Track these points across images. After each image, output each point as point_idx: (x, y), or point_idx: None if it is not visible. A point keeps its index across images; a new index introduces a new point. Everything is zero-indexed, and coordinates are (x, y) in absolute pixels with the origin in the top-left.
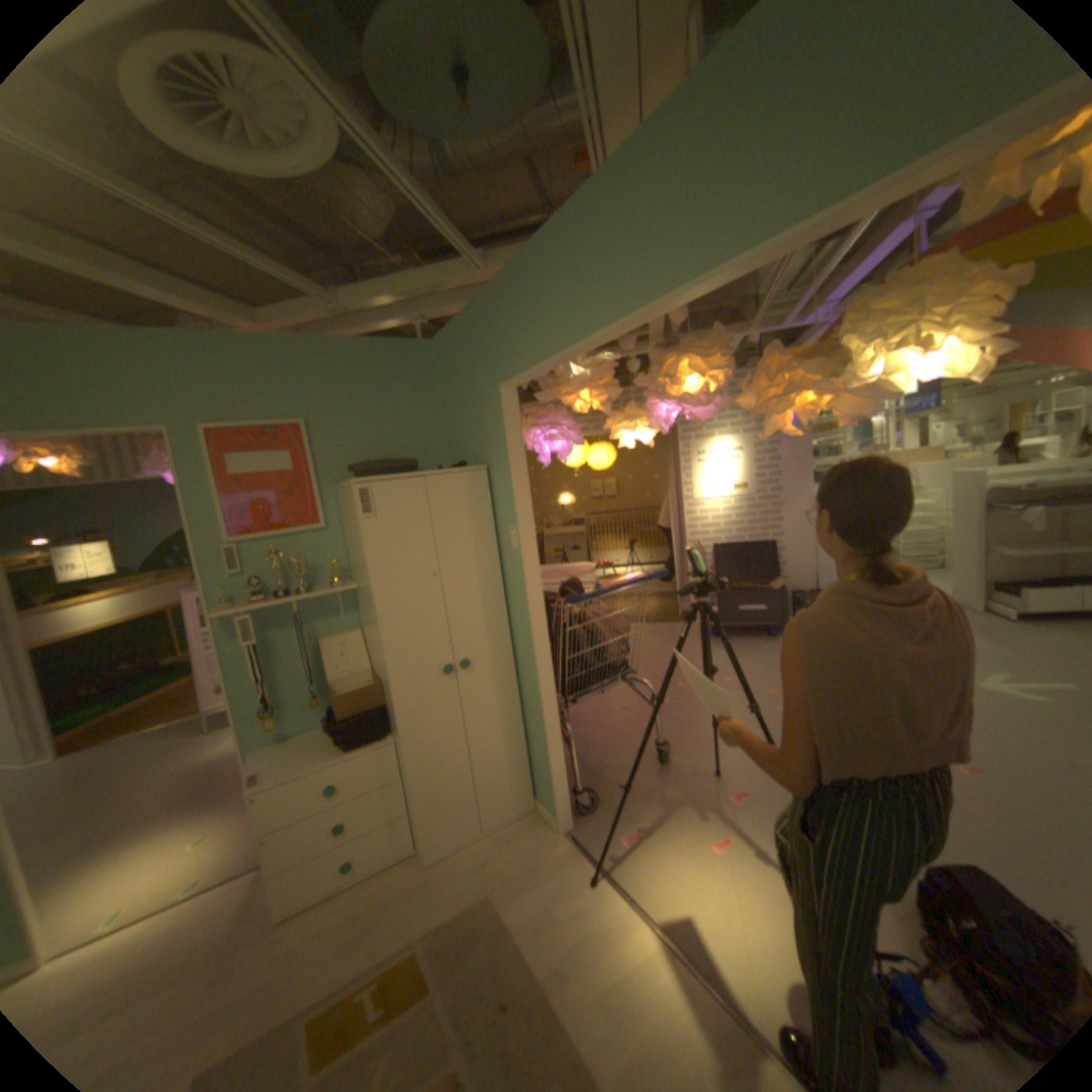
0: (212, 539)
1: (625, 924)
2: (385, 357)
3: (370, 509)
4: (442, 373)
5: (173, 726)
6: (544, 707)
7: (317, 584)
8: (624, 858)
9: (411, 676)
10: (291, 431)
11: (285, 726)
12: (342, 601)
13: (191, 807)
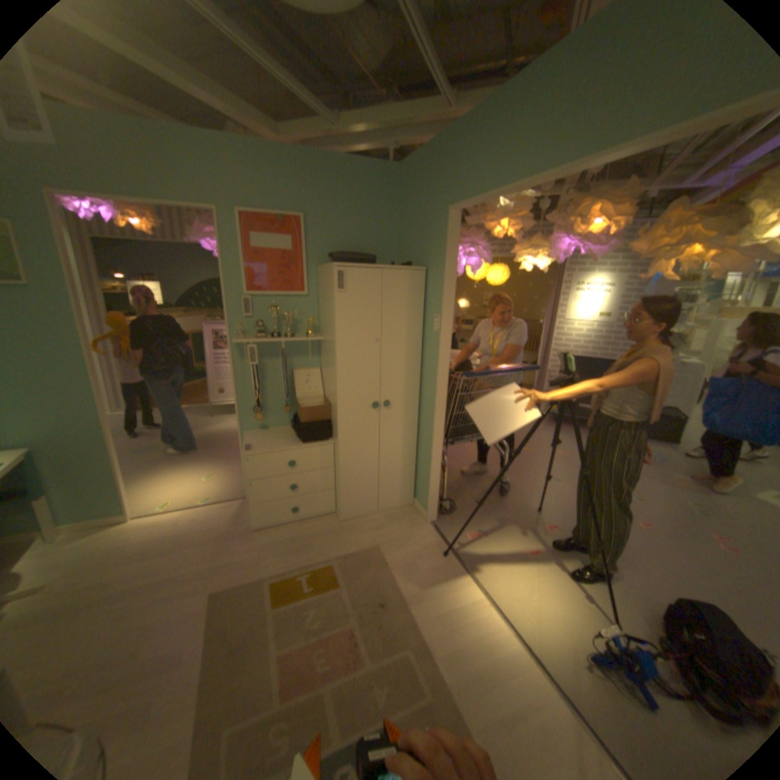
0: (236, 290)
1: (462, 581)
2: (364, 172)
3: (343, 285)
4: (403, 190)
5: (192, 407)
6: (434, 441)
7: (297, 332)
8: (467, 545)
9: (351, 404)
10: (294, 221)
11: (267, 419)
12: (311, 346)
13: (203, 456)
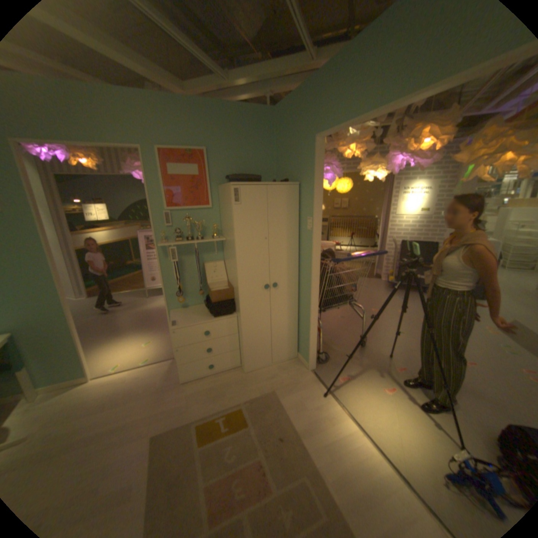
0: (159, 207)
1: (340, 416)
2: (249, 115)
3: (238, 199)
4: (278, 126)
5: (133, 291)
6: (311, 311)
7: (205, 235)
8: (340, 387)
9: (249, 287)
10: (199, 153)
11: (187, 300)
12: (216, 245)
13: (143, 328)
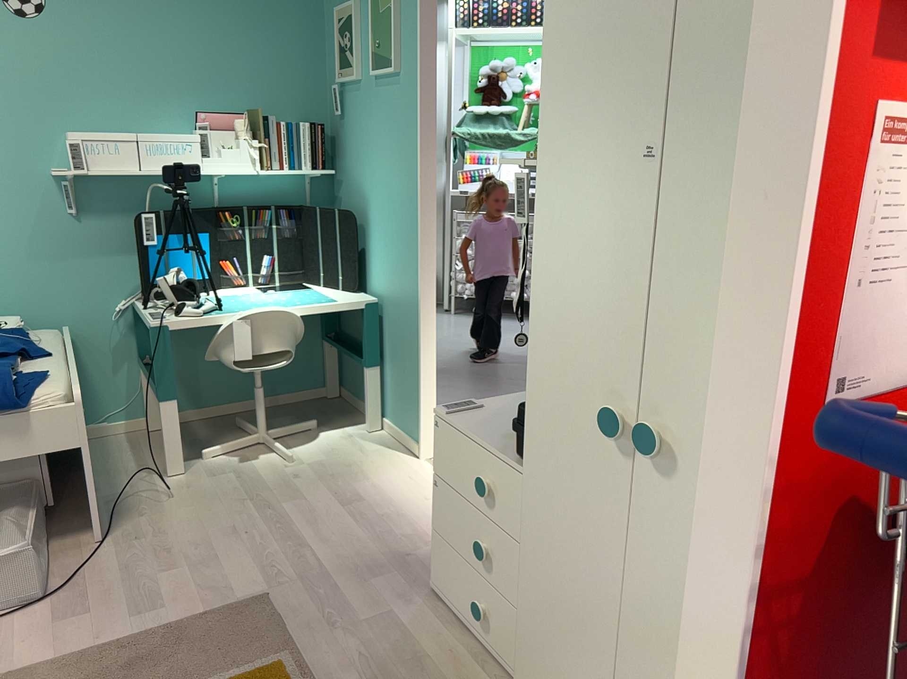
0: None
1: None
2: None
3: None
4: None
5: None
6: None
7: None
8: None
9: (560, 380)
10: None
11: None
12: None
13: None
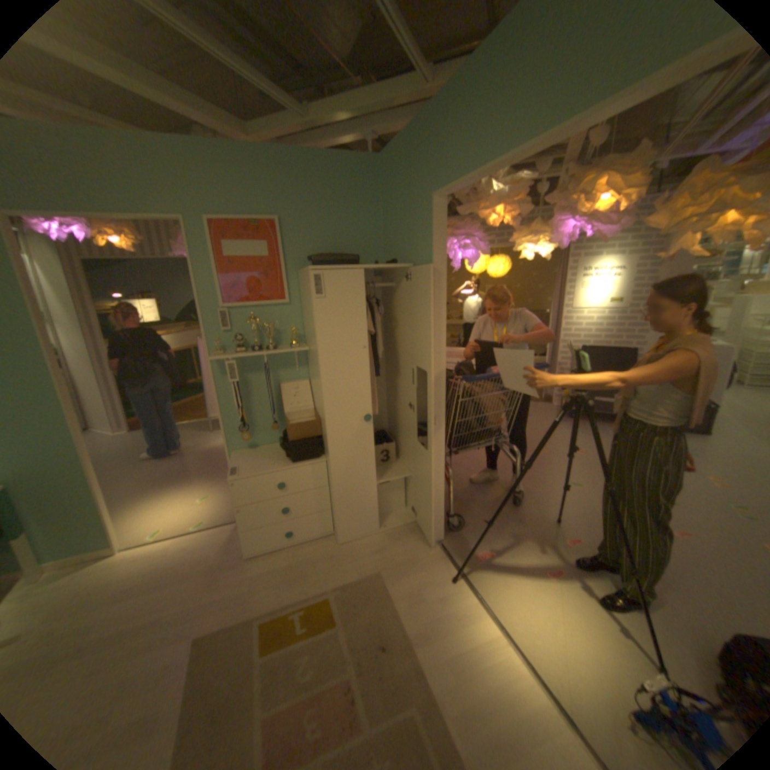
0: (212, 303)
1: (475, 614)
2: (342, 166)
3: (321, 290)
4: (386, 182)
5: (194, 422)
6: (435, 454)
7: (281, 343)
8: (479, 568)
9: (341, 418)
10: (269, 224)
11: (256, 437)
12: (298, 357)
13: (201, 475)
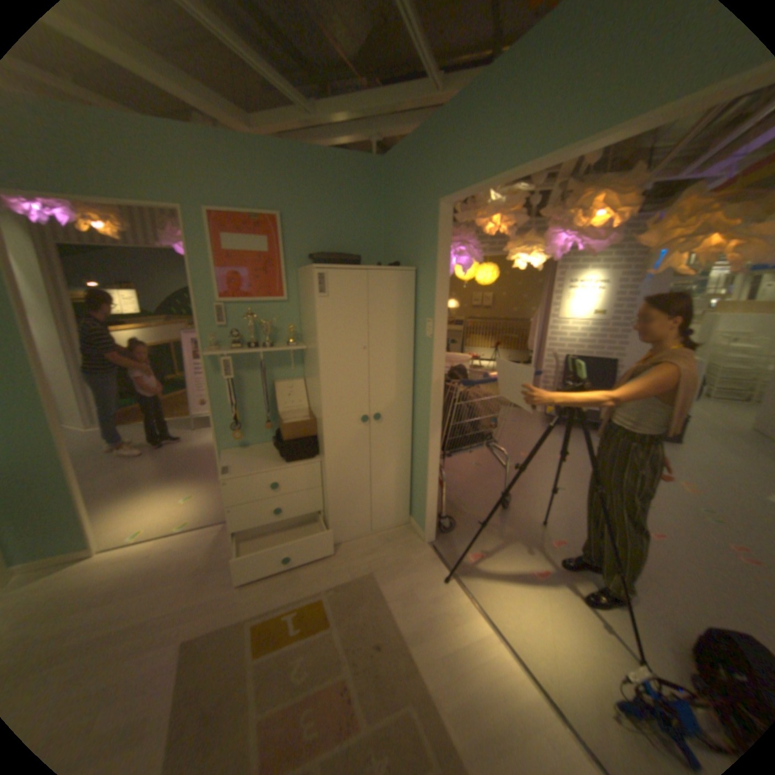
0: (209, 297)
1: (467, 613)
2: (346, 166)
3: (325, 289)
4: (389, 185)
5: (174, 420)
6: (430, 456)
7: (278, 341)
8: (470, 568)
9: (339, 418)
10: (270, 220)
11: (248, 436)
12: (294, 356)
13: (184, 474)
